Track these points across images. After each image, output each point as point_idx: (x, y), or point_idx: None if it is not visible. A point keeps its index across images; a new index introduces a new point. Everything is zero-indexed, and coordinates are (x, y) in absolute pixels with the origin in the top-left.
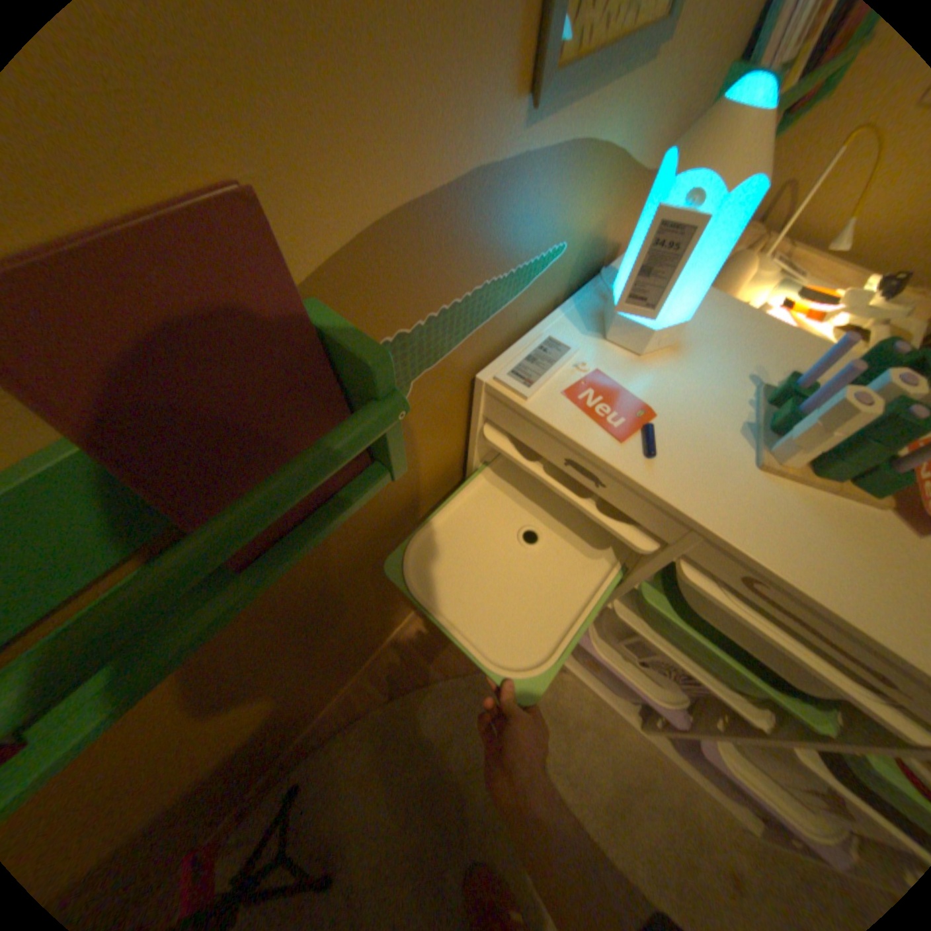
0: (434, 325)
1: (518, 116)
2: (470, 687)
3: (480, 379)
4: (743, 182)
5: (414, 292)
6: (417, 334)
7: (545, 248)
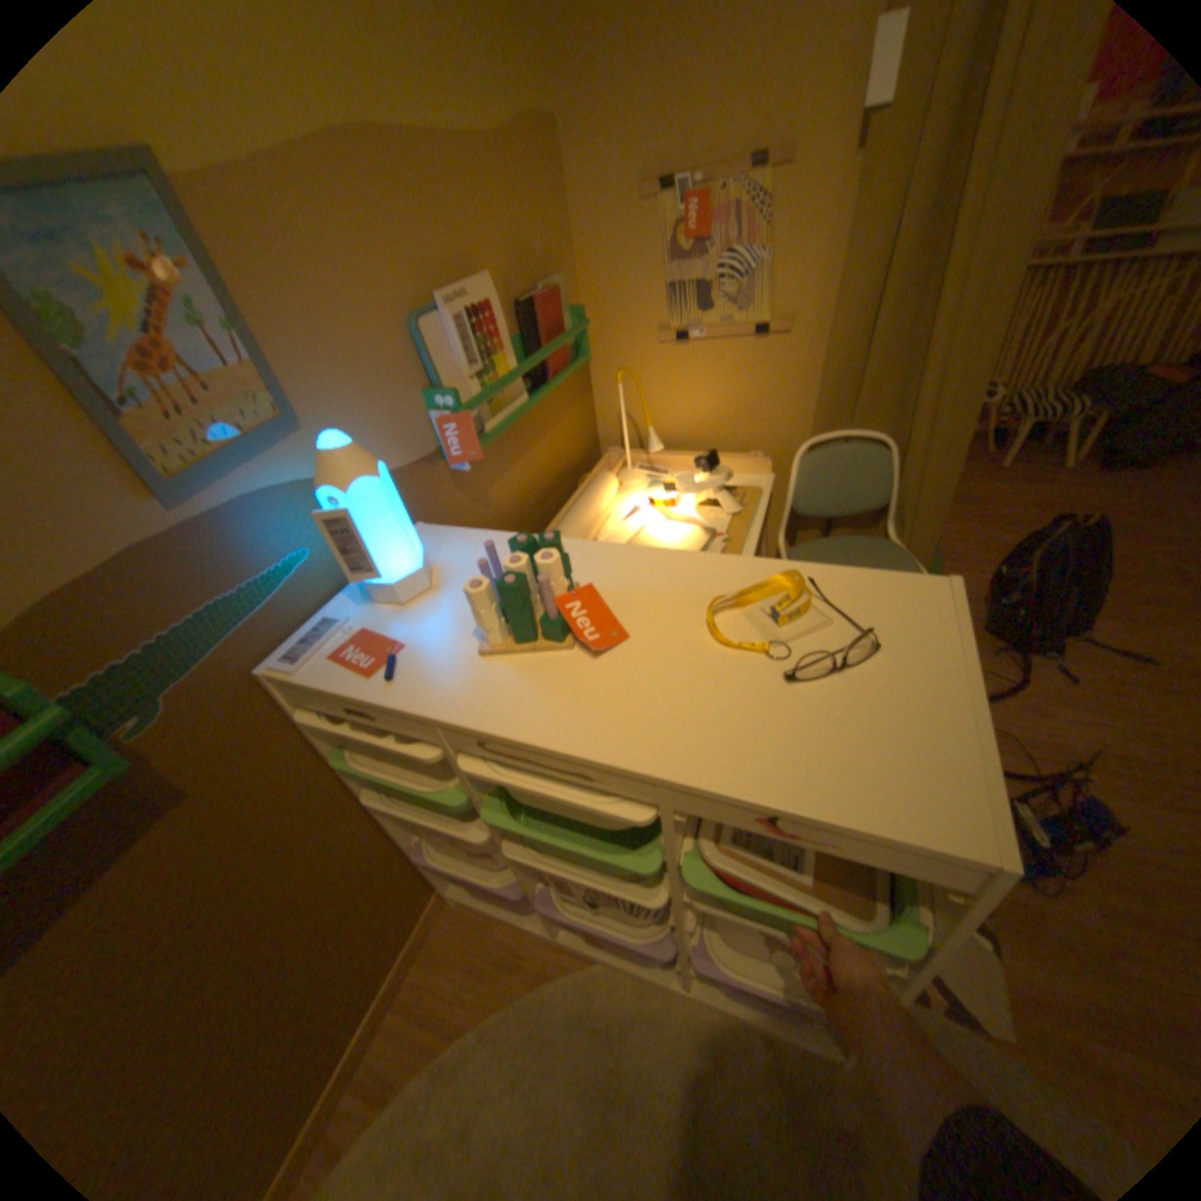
0: (152, 650)
1: (148, 511)
2: (481, 1039)
3: (256, 674)
4: (357, 485)
5: (105, 635)
6: (133, 662)
7: (272, 560)
